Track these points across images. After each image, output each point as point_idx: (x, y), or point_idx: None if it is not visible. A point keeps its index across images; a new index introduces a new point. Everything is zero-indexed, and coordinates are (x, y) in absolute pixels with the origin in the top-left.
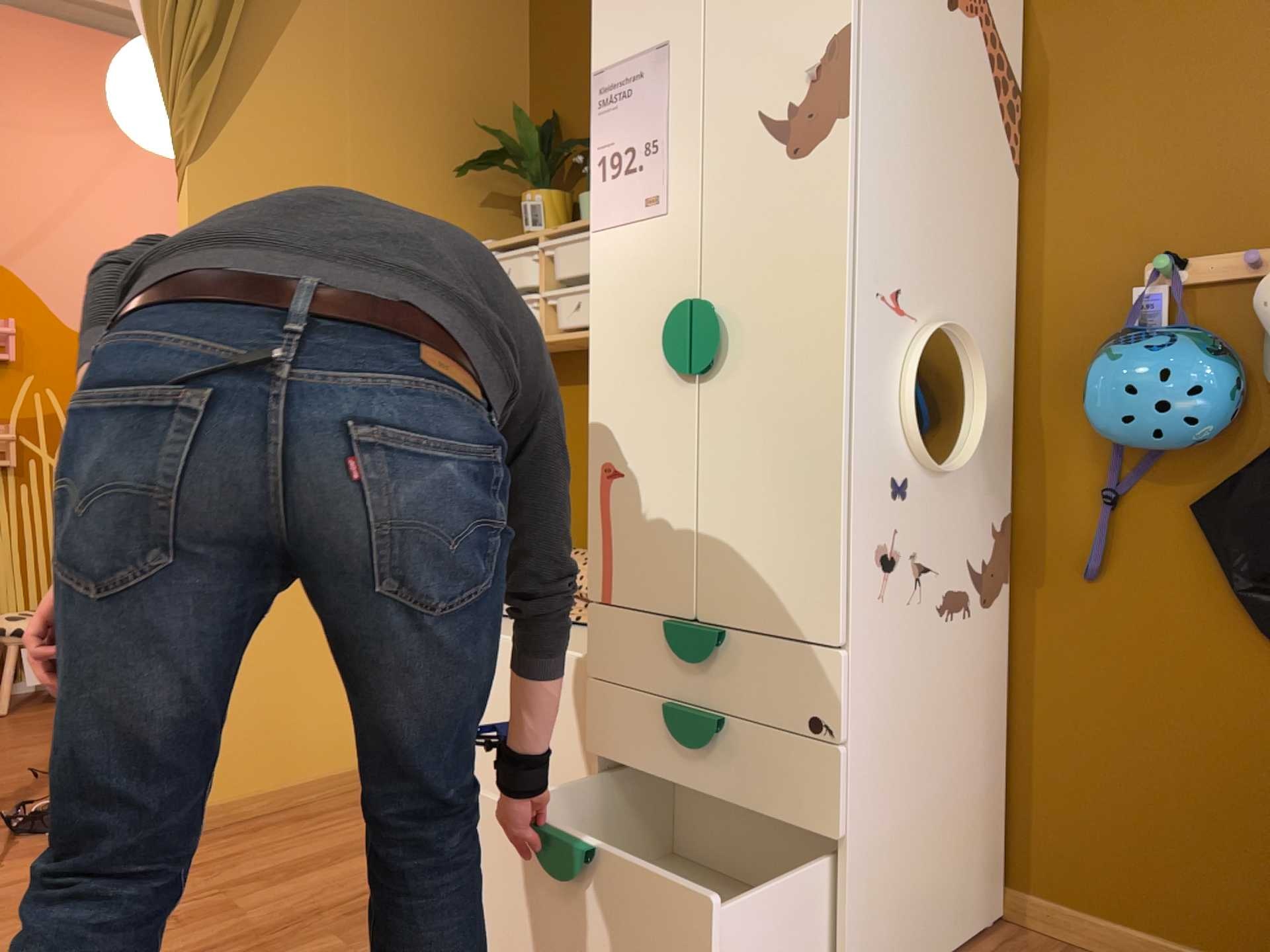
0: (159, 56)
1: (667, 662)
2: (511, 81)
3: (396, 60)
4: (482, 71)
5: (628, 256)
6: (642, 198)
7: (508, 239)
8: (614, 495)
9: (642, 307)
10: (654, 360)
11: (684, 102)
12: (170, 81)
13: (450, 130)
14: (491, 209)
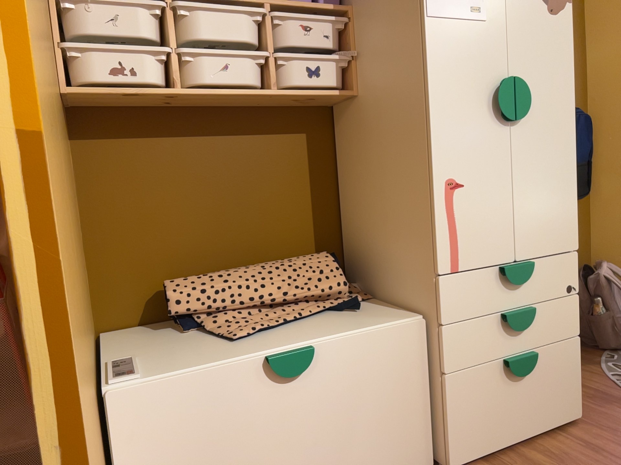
0: None
1: (499, 291)
2: None
3: None
4: None
5: (459, 41)
6: (468, 6)
7: None
8: (458, 200)
9: (471, 77)
10: (482, 112)
11: None
12: None
13: None
14: None
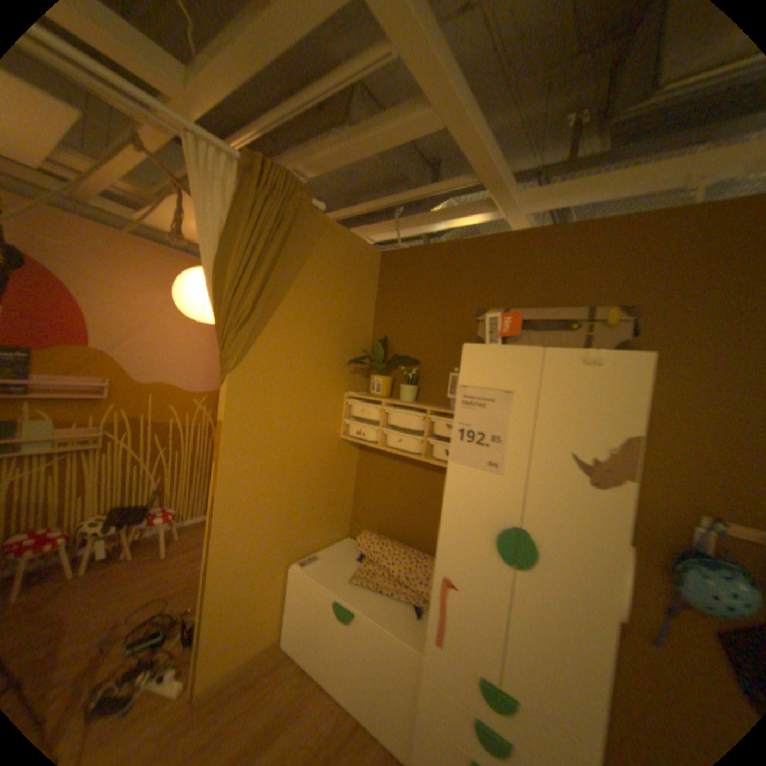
0: (217, 314)
1: (476, 696)
2: (367, 318)
3: (324, 312)
4: (357, 314)
5: (472, 484)
6: (485, 461)
7: (364, 396)
8: (450, 597)
9: (479, 514)
10: (484, 544)
11: (520, 426)
12: (222, 329)
13: (342, 342)
14: (353, 375)
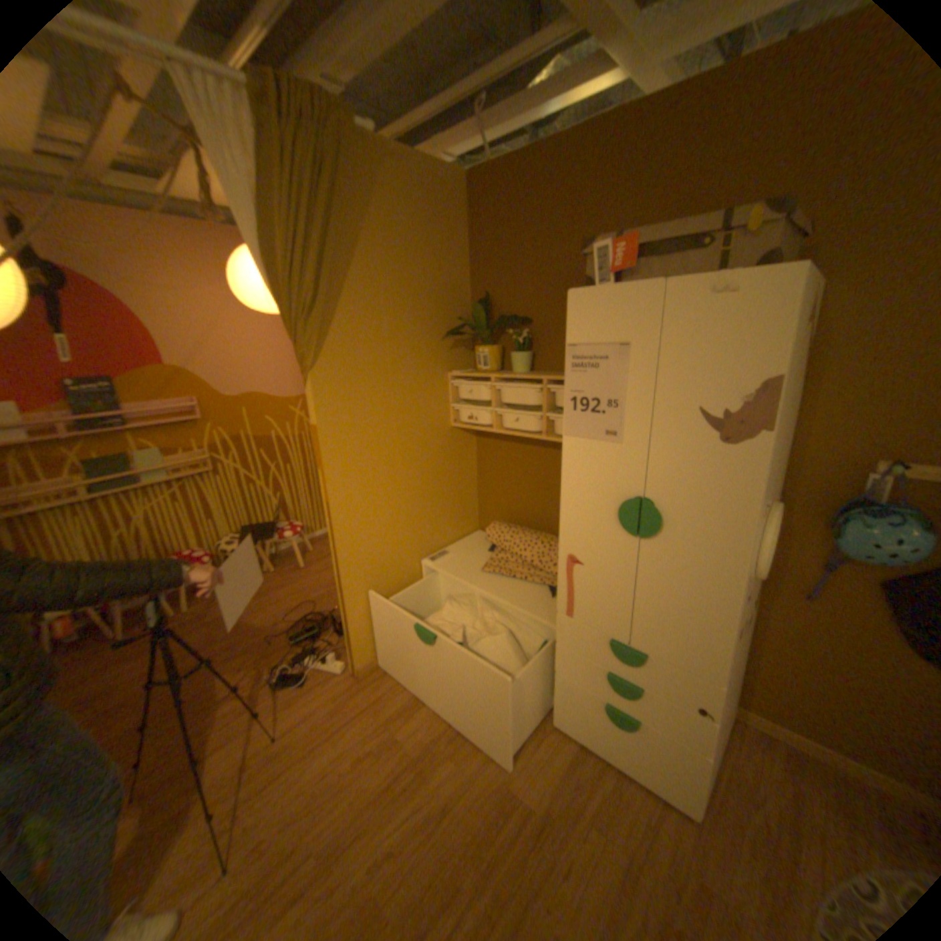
0: (277, 303)
1: (608, 655)
2: (459, 271)
3: (403, 275)
4: (445, 270)
5: (590, 457)
6: (603, 430)
7: (469, 374)
8: (576, 572)
9: (599, 488)
10: (606, 517)
11: (639, 384)
12: (287, 322)
13: (432, 310)
14: (454, 350)
